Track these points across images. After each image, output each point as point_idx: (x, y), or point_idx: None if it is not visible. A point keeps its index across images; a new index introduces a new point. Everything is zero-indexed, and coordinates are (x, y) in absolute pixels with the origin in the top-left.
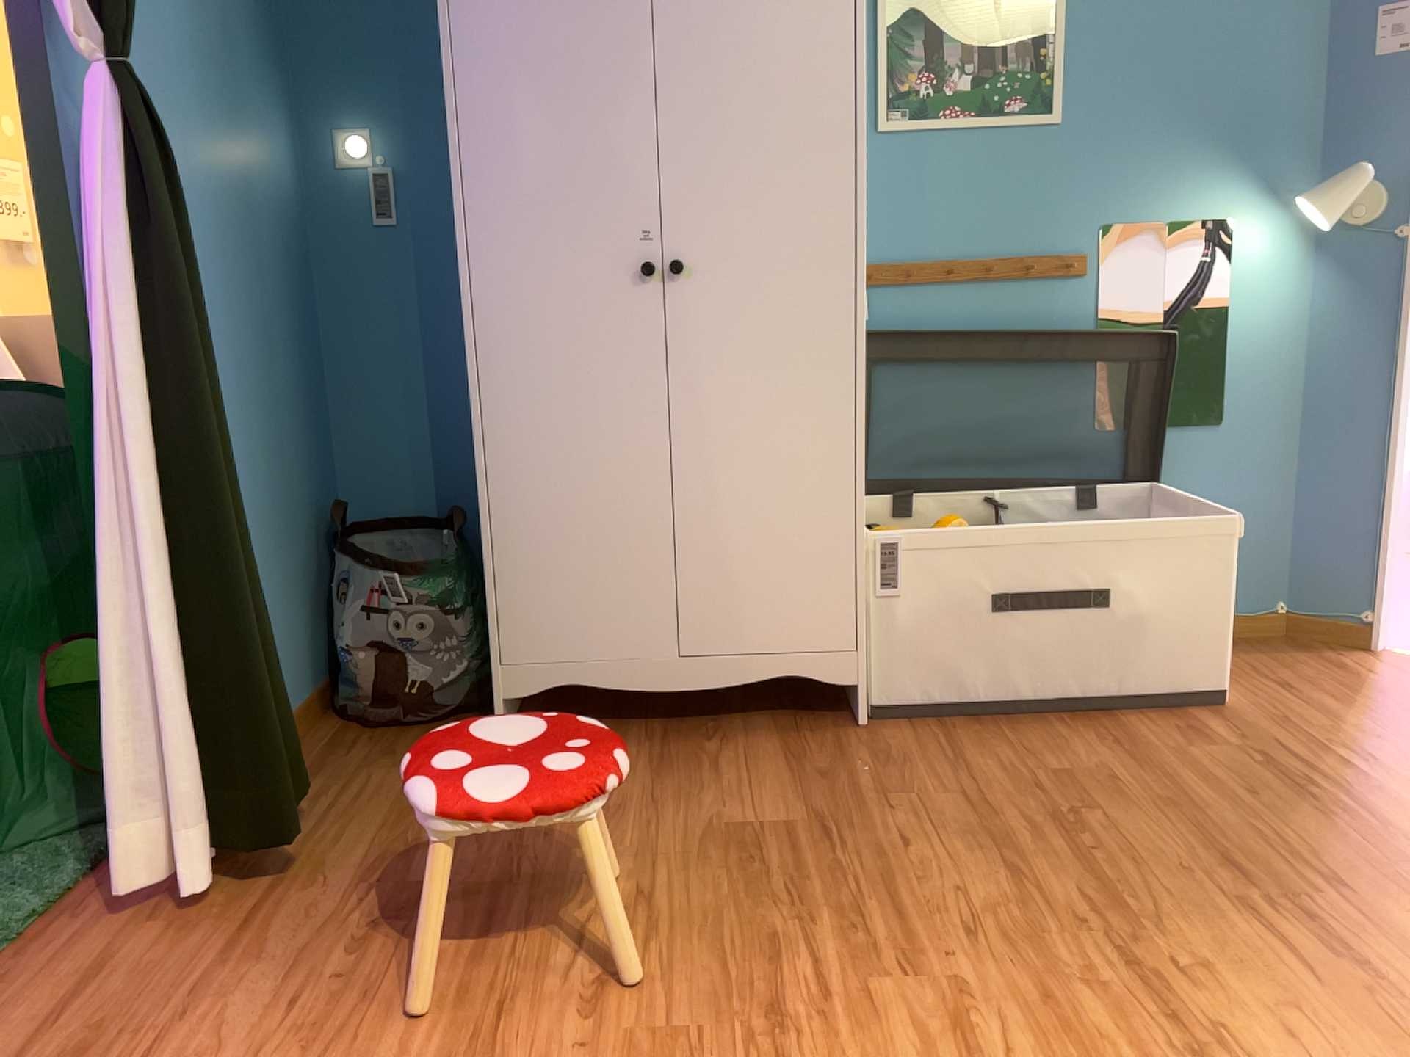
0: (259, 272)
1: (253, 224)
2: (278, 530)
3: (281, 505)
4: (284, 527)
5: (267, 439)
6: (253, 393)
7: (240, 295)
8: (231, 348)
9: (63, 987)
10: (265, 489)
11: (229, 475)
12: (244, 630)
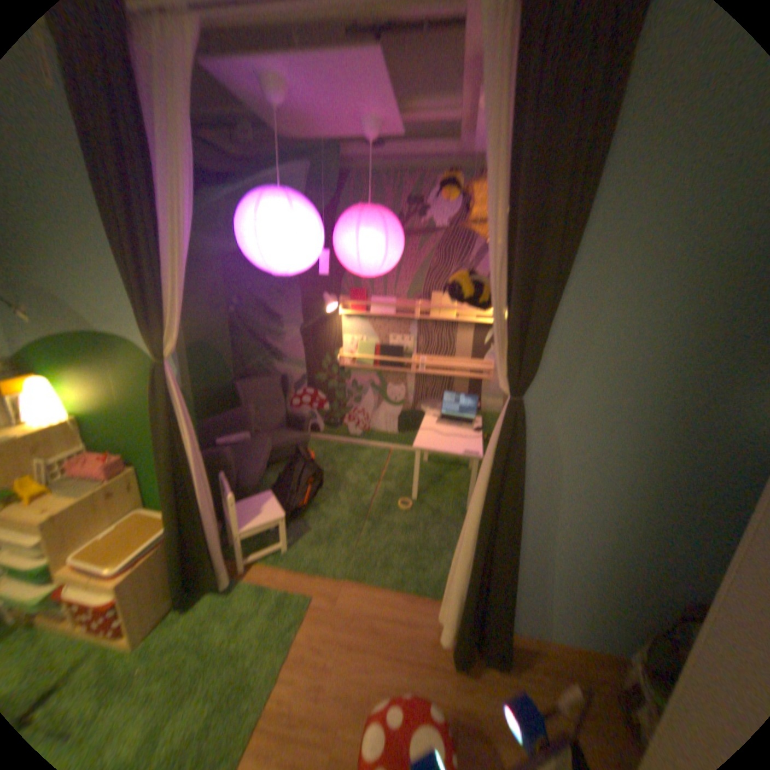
0: (689, 476)
1: (698, 452)
2: (630, 588)
3: (642, 580)
4: (639, 589)
5: (642, 549)
6: (639, 527)
7: (653, 484)
8: (625, 503)
9: (406, 624)
10: (626, 567)
11: (510, 556)
12: (491, 606)
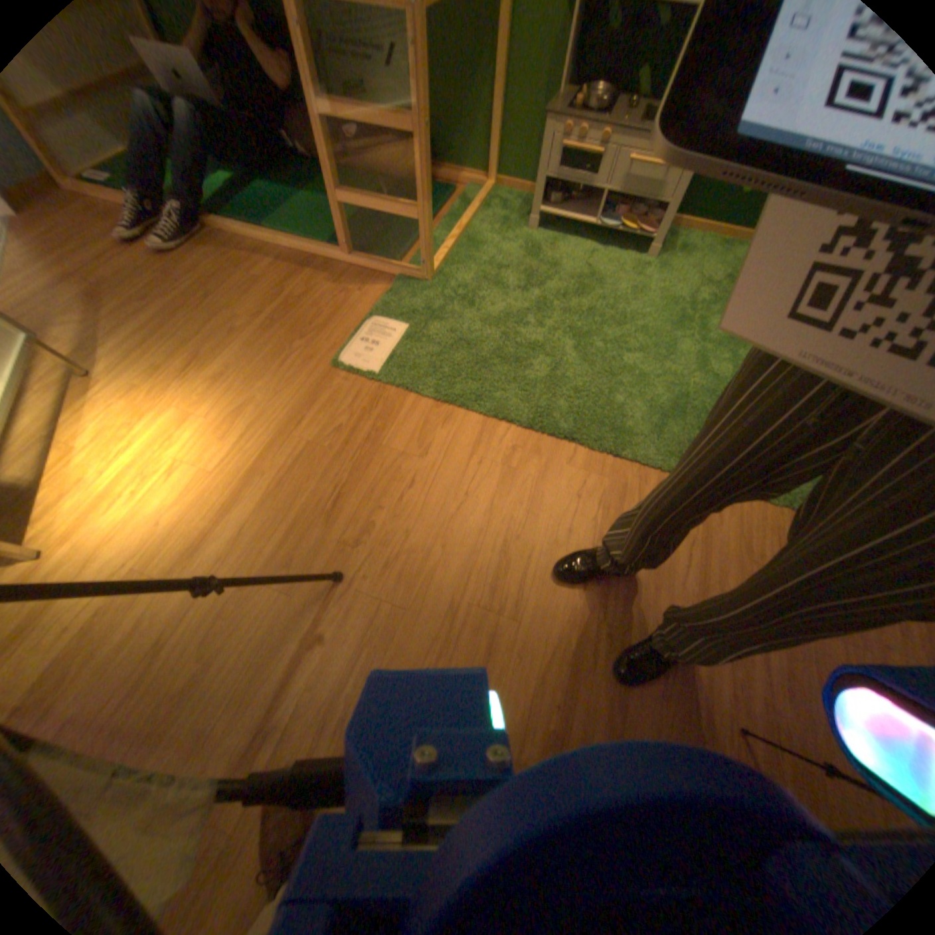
0: None
1: None
2: None
3: None
4: None
5: None
6: None
7: None
8: None
9: None
10: None
11: None
12: None
